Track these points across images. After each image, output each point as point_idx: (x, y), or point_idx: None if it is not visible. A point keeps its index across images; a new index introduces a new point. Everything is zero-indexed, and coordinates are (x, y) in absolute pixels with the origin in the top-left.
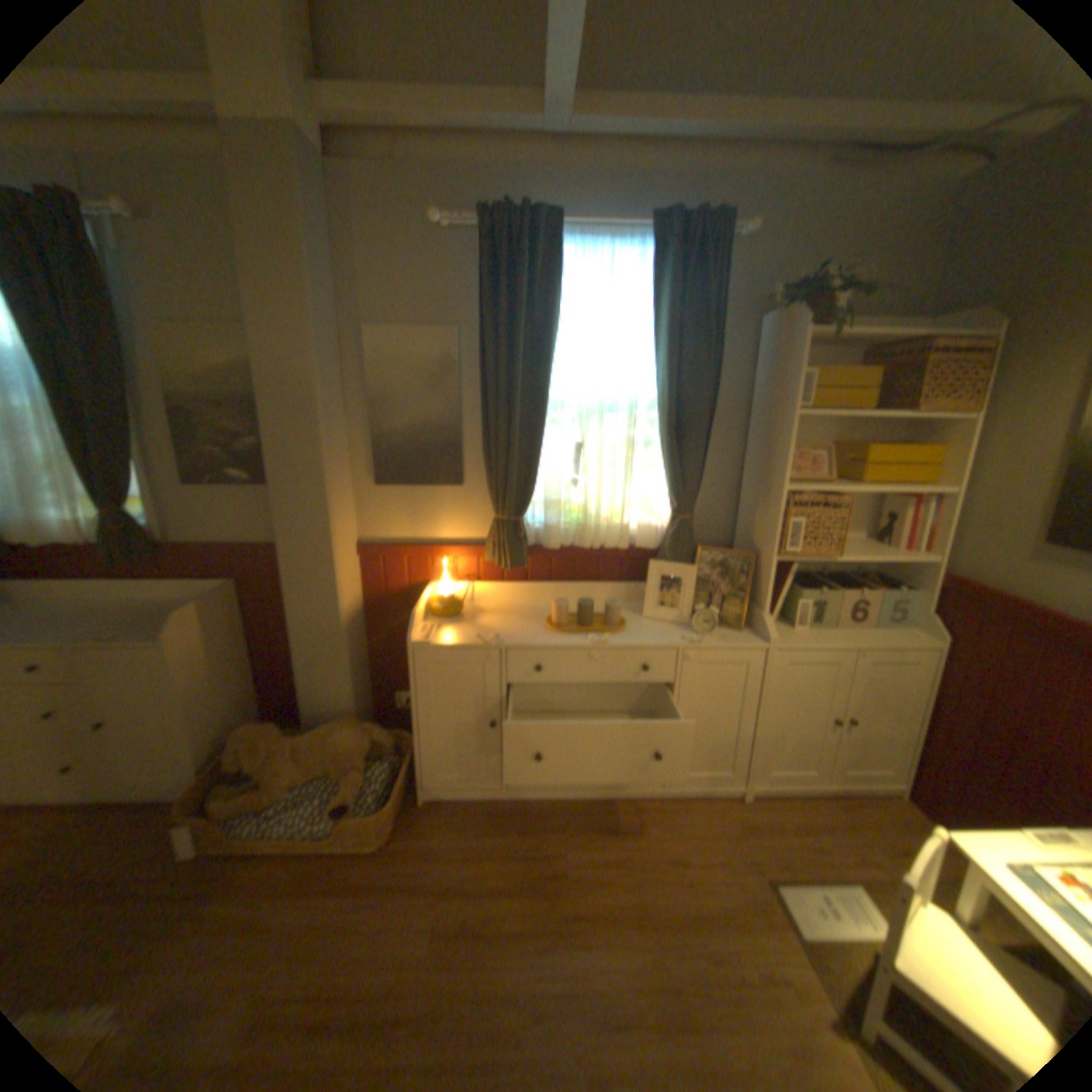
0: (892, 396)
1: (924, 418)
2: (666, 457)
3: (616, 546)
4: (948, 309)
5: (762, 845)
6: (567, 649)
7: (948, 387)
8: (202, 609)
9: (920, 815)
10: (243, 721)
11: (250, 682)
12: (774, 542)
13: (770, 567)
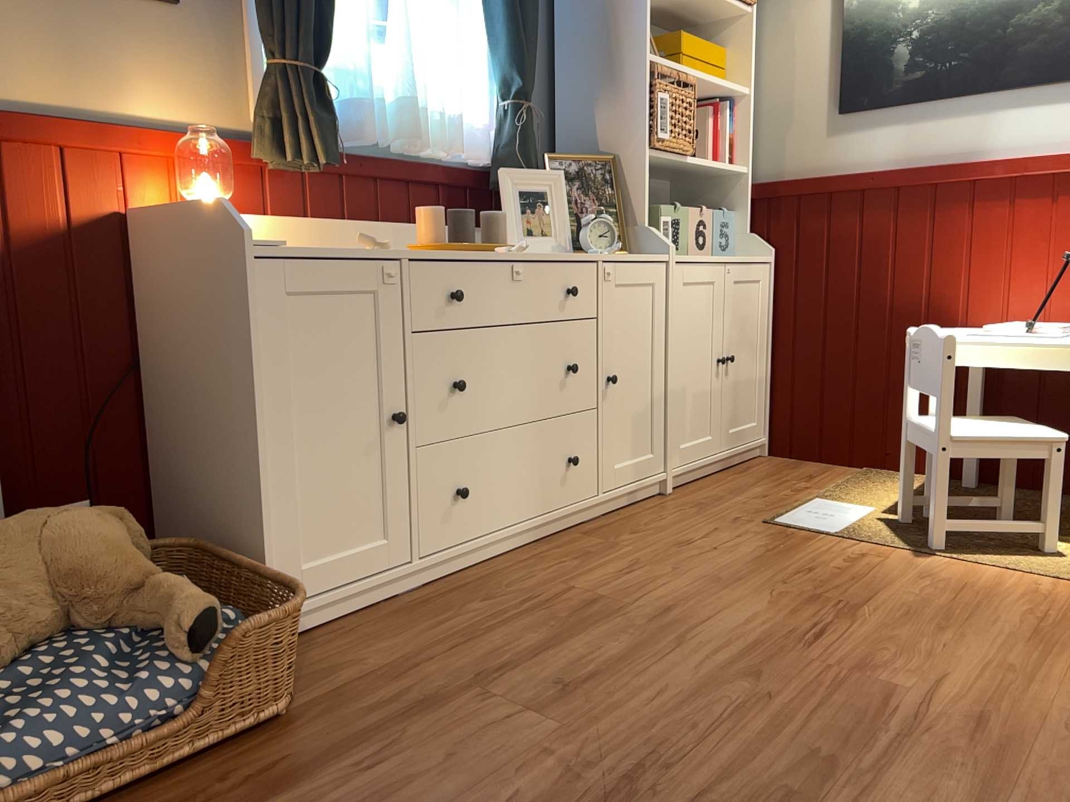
0: None
1: (697, 23)
2: (505, 5)
3: (449, 148)
4: None
5: (719, 507)
6: (485, 260)
7: None
8: None
9: (783, 456)
10: None
11: None
12: (643, 127)
13: (642, 161)
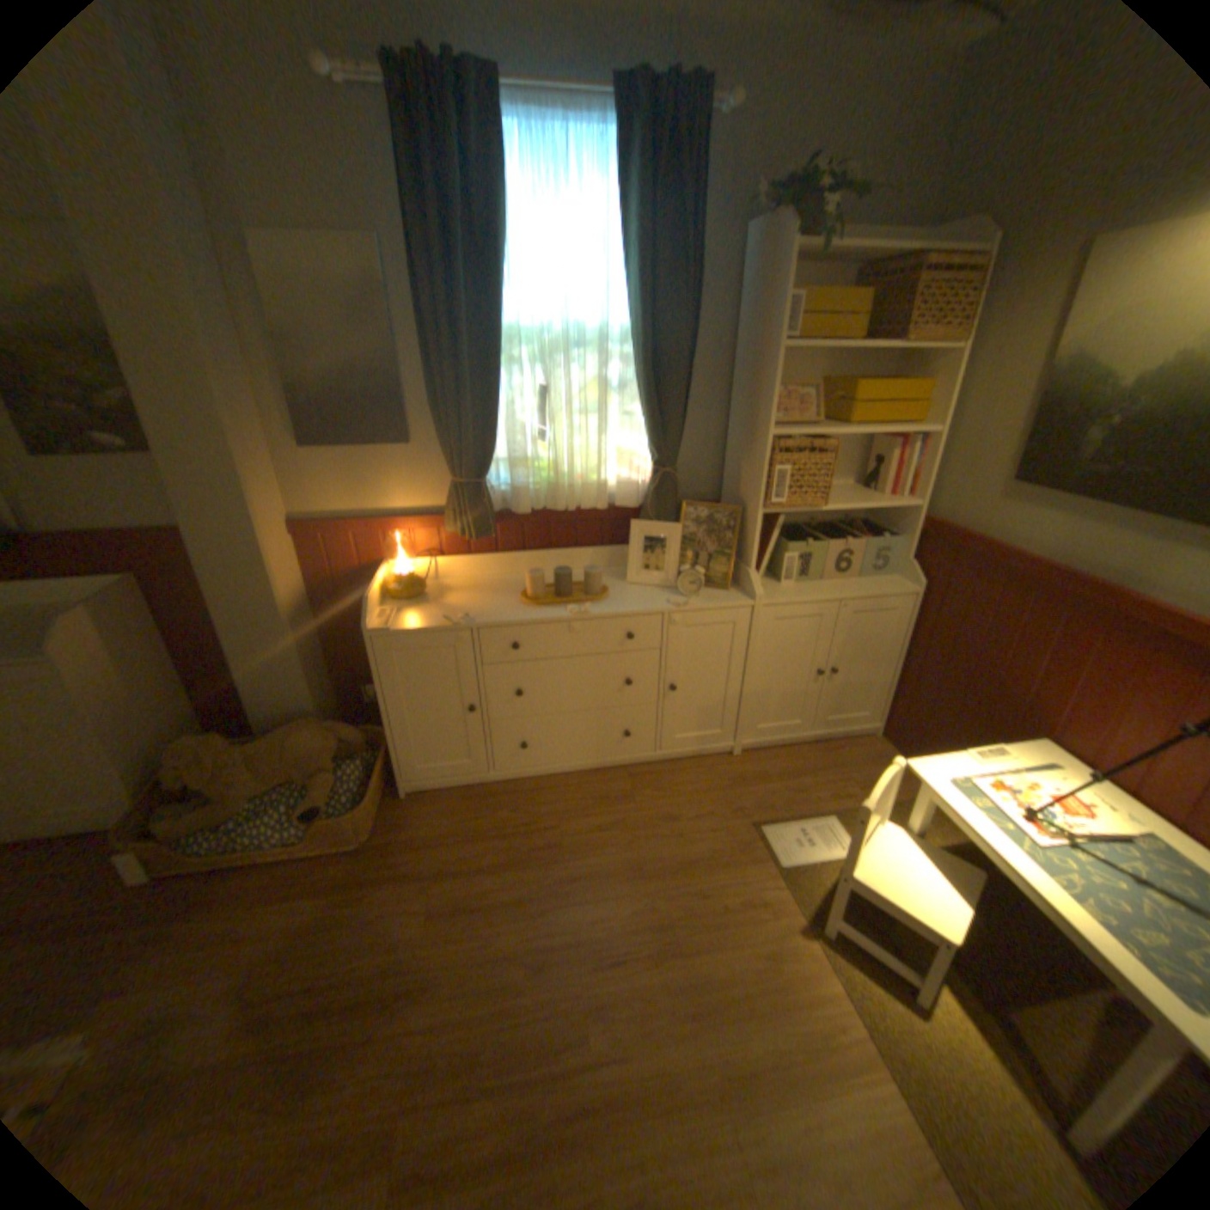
0: (883, 324)
1: (914, 349)
2: (644, 400)
3: (594, 507)
4: (946, 217)
5: (747, 792)
6: (545, 623)
7: (939, 312)
8: (99, 611)
9: (891, 747)
10: (181, 733)
11: (181, 689)
12: (759, 494)
13: (755, 520)
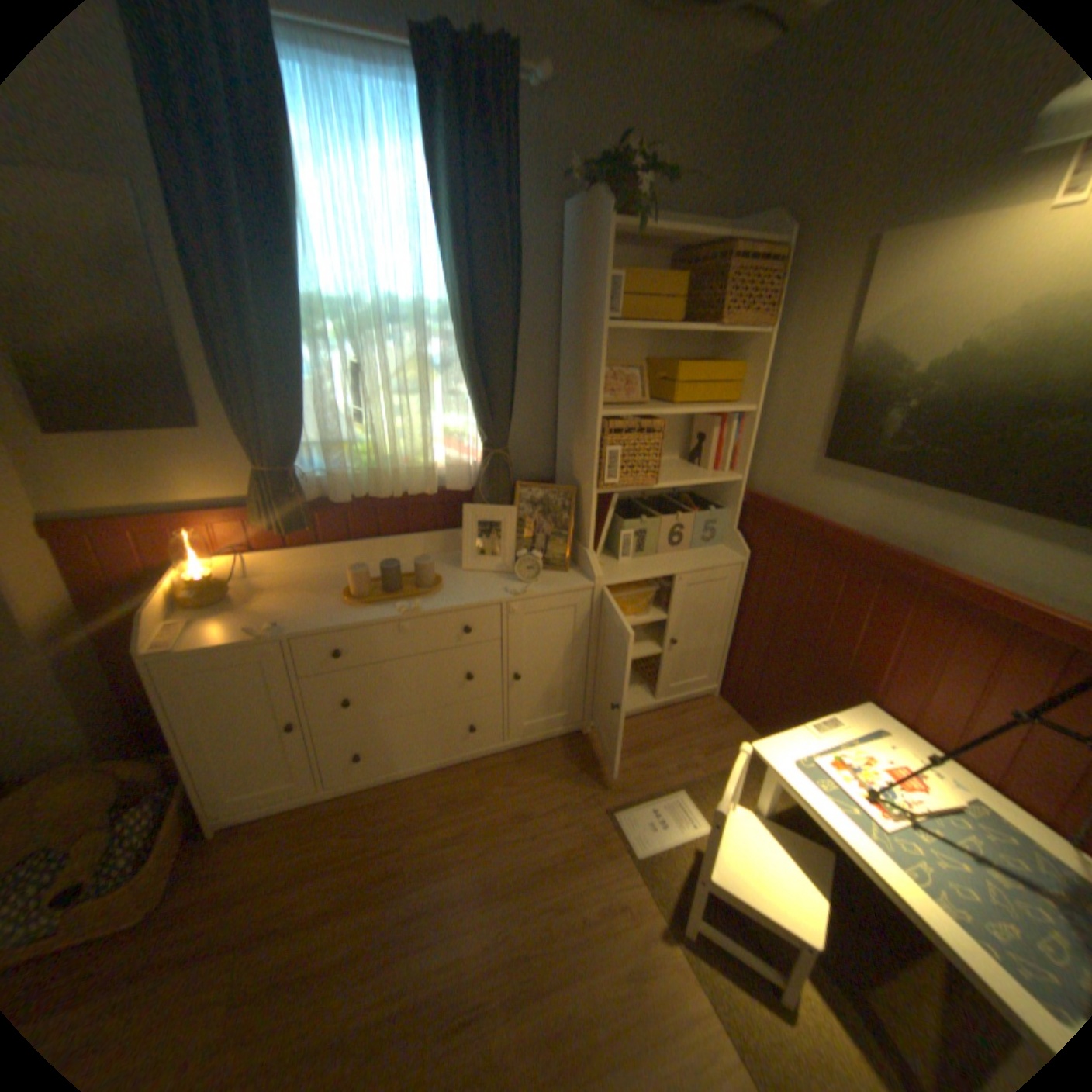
0: (698, 308)
1: (727, 332)
2: (468, 379)
3: (423, 491)
4: (746, 210)
5: (599, 773)
6: (371, 625)
7: (746, 298)
8: None
9: (727, 706)
10: None
11: None
12: (593, 474)
13: (590, 500)
